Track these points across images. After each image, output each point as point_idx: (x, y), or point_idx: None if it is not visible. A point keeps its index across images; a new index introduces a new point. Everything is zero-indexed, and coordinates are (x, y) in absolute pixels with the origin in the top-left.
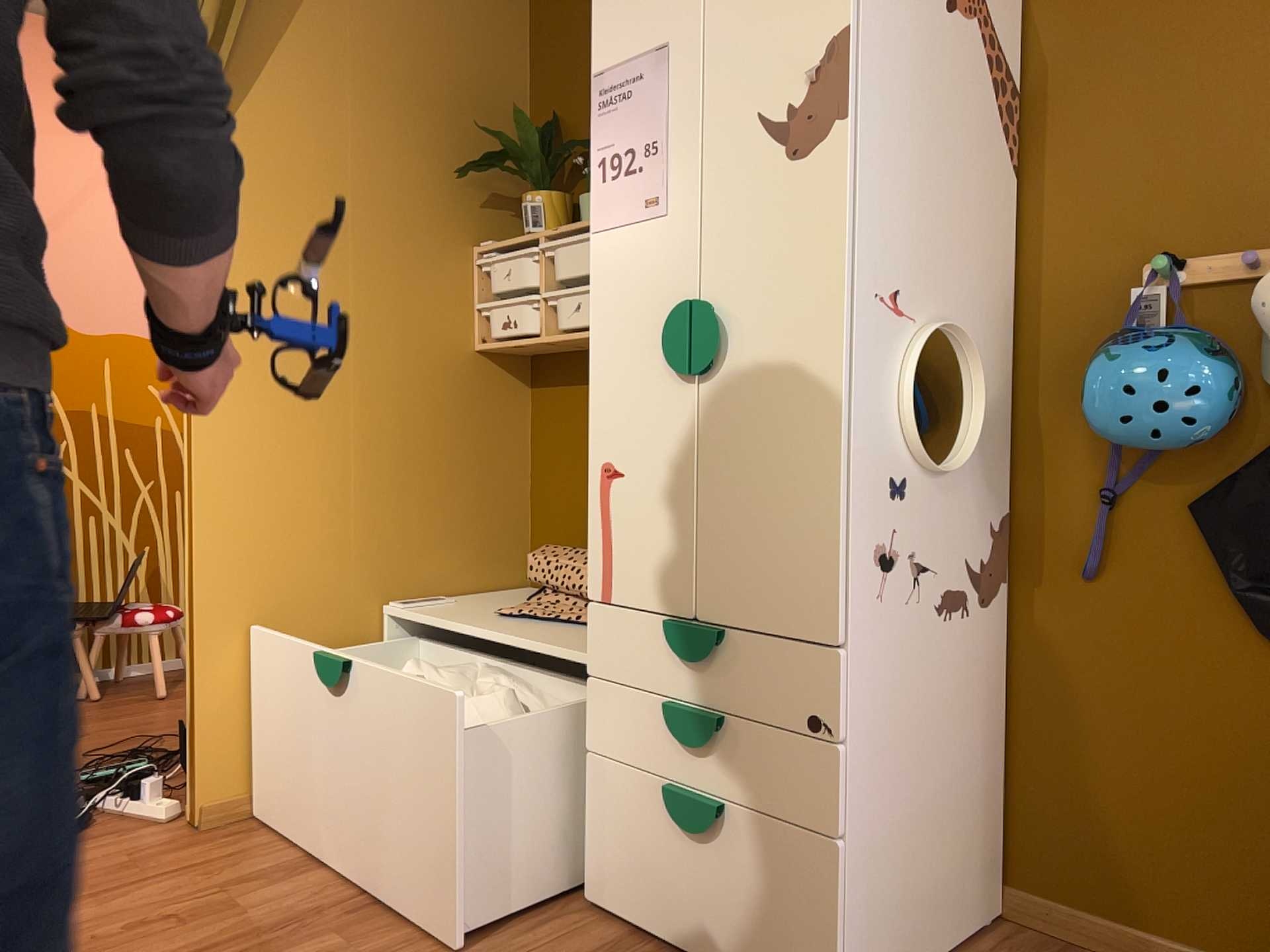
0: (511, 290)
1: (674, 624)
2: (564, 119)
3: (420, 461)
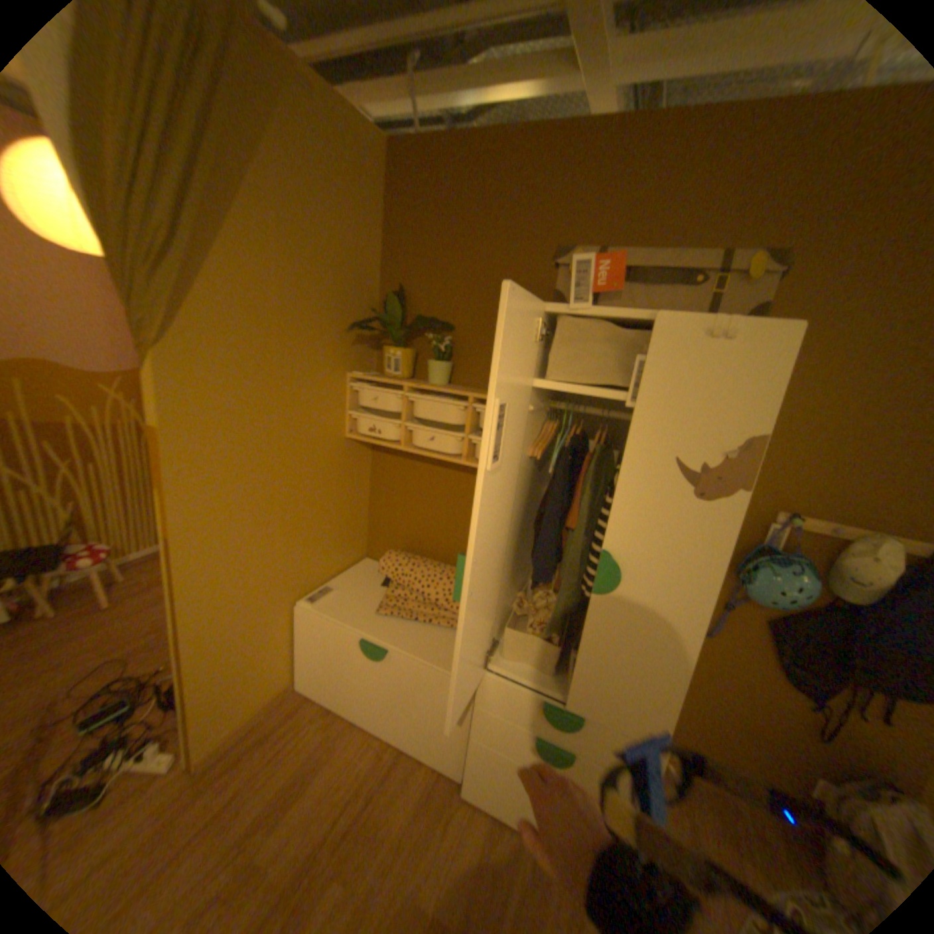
0: (377, 409)
1: (551, 710)
2: (409, 292)
3: (317, 513)
